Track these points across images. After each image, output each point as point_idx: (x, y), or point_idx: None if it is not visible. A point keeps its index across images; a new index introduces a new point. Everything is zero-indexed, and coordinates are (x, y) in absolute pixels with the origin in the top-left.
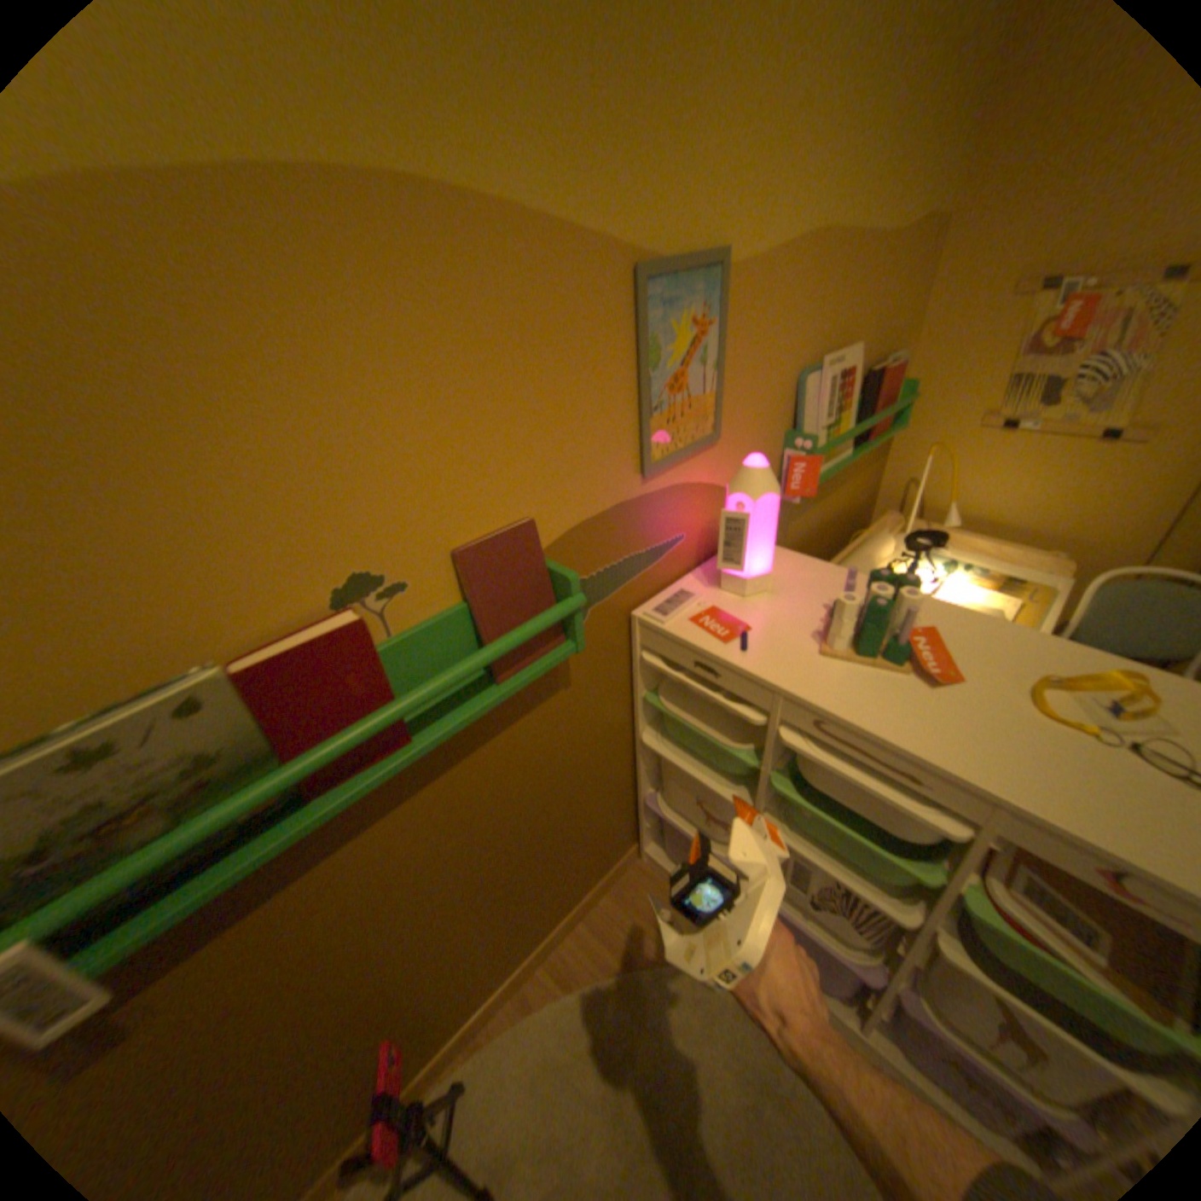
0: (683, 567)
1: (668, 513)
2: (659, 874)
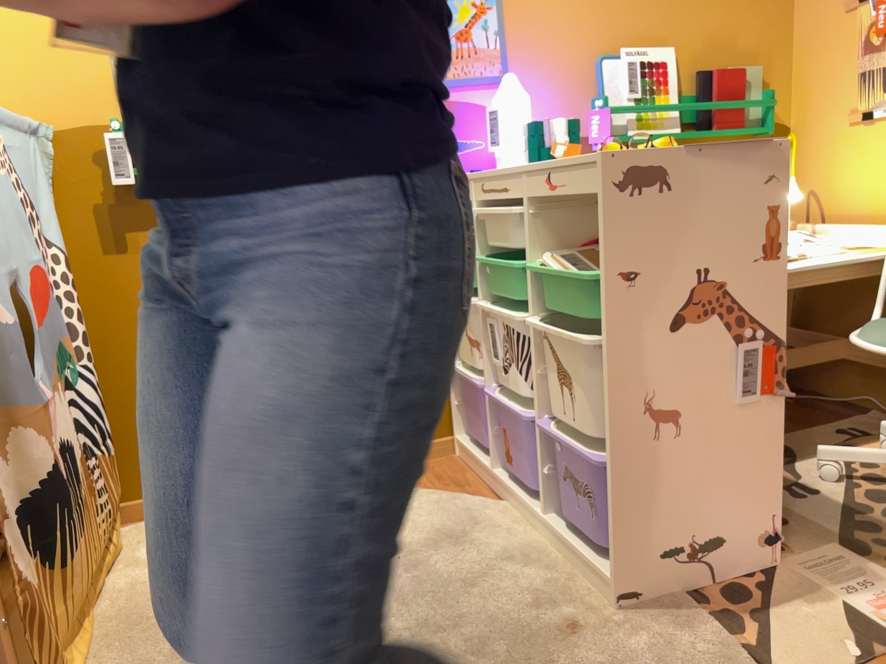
0: (483, 168)
1: (465, 121)
2: (462, 461)
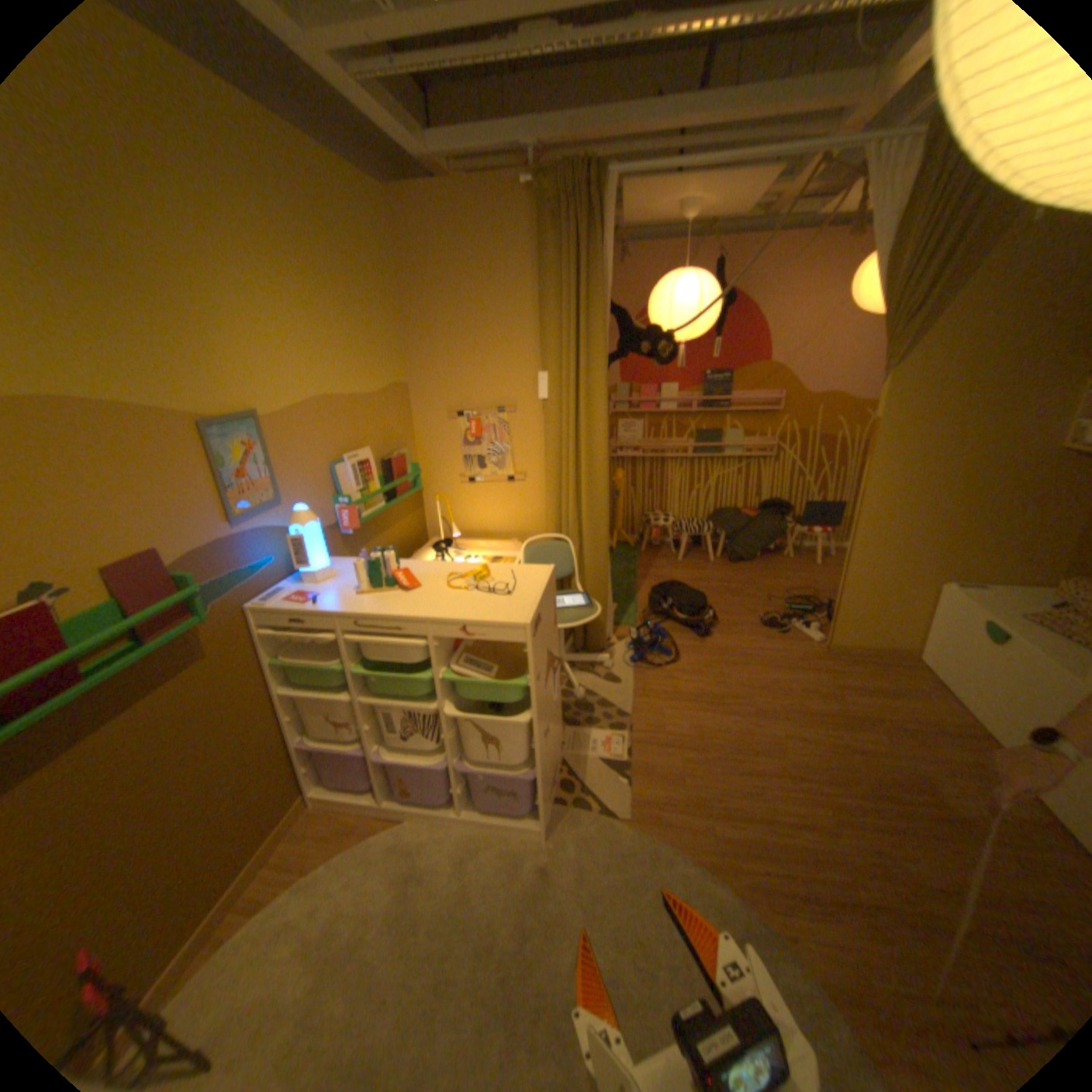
0: (278, 579)
1: (256, 546)
2: (323, 810)
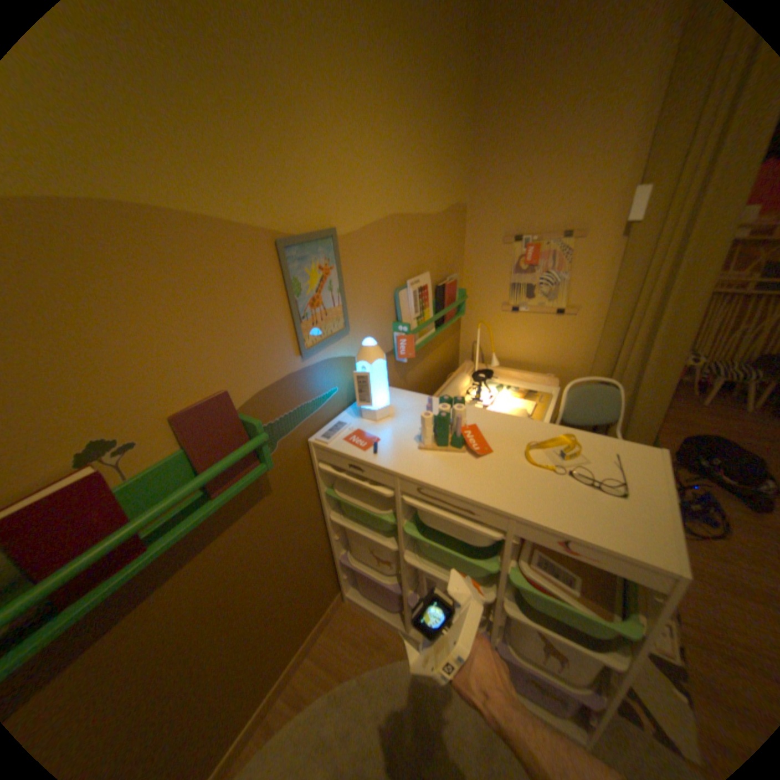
0: (340, 408)
1: (324, 377)
2: (357, 610)
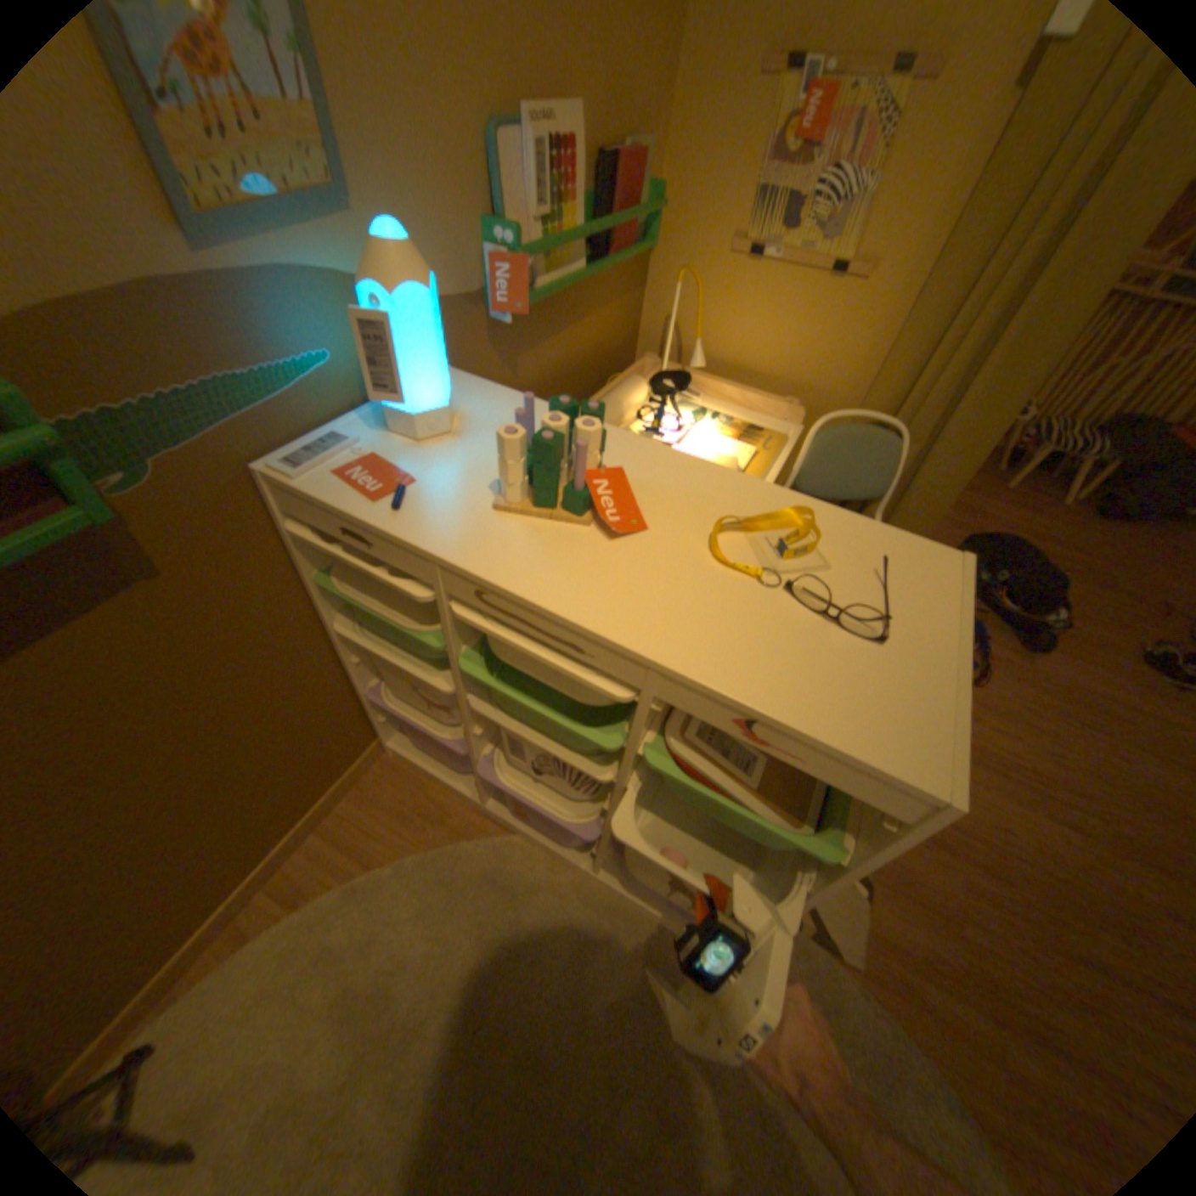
0: (339, 404)
1: (278, 315)
2: (406, 766)
